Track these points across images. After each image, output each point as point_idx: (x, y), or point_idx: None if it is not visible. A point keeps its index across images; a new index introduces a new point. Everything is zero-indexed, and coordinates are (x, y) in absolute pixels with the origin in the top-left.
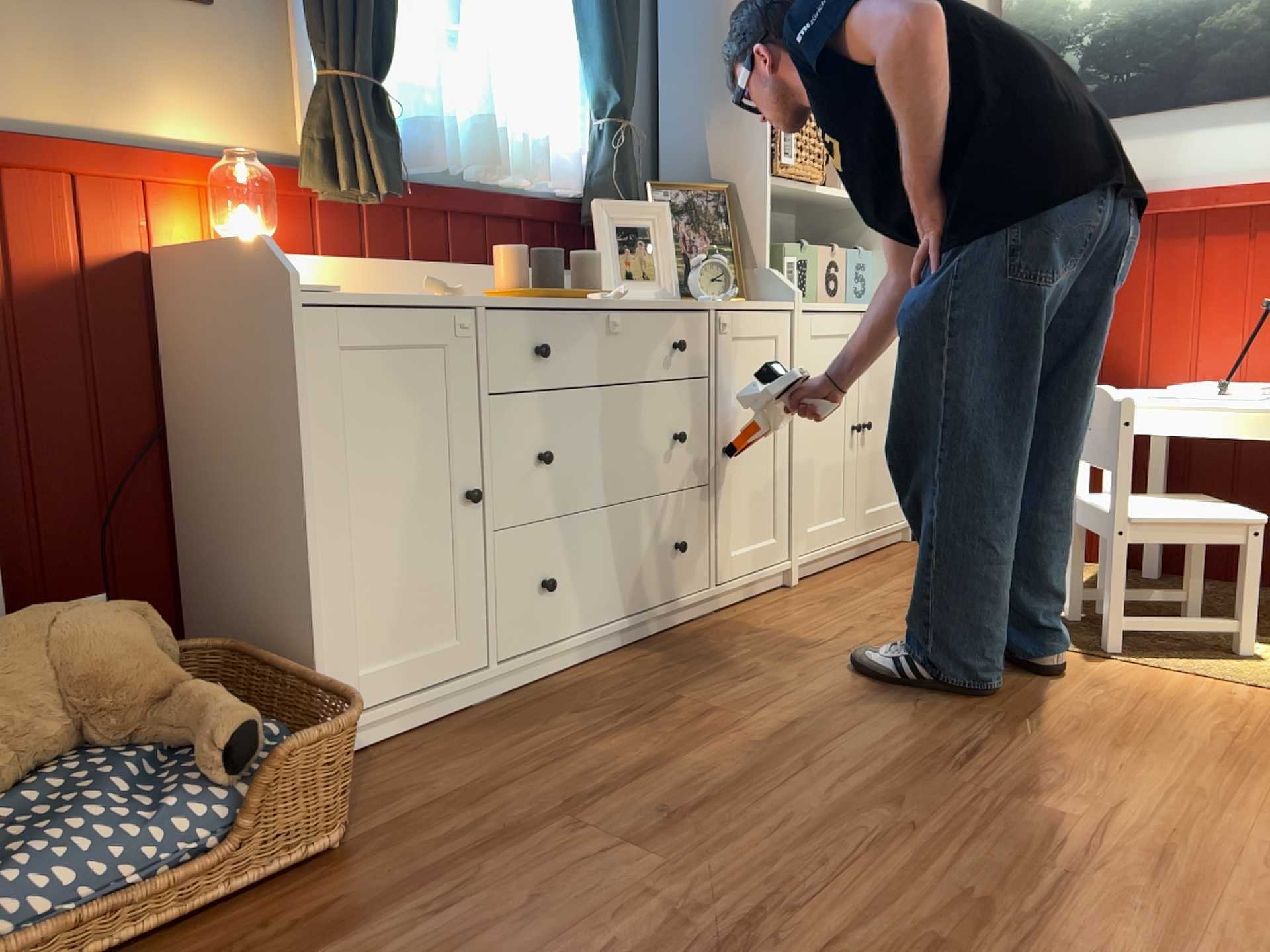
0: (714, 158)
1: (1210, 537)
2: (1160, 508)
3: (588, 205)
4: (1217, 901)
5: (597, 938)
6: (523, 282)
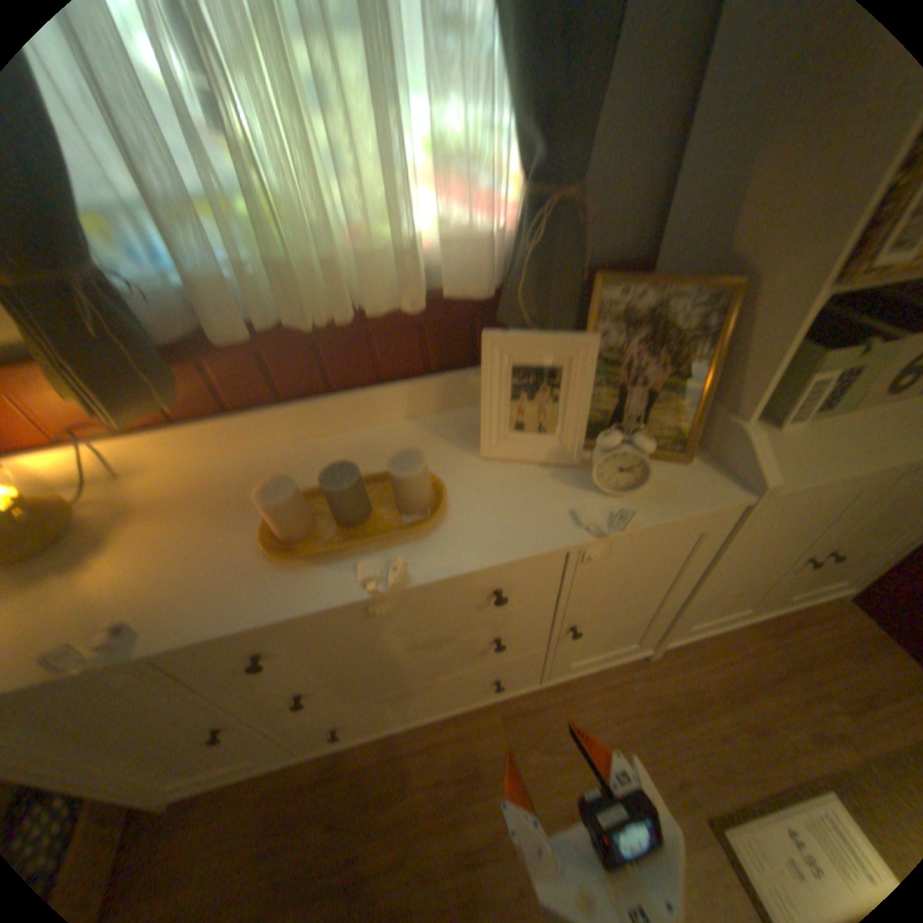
0: (753, 210)
1: None
2: None
3: (505, 306)
4: None
5: None
6: (295, 525)
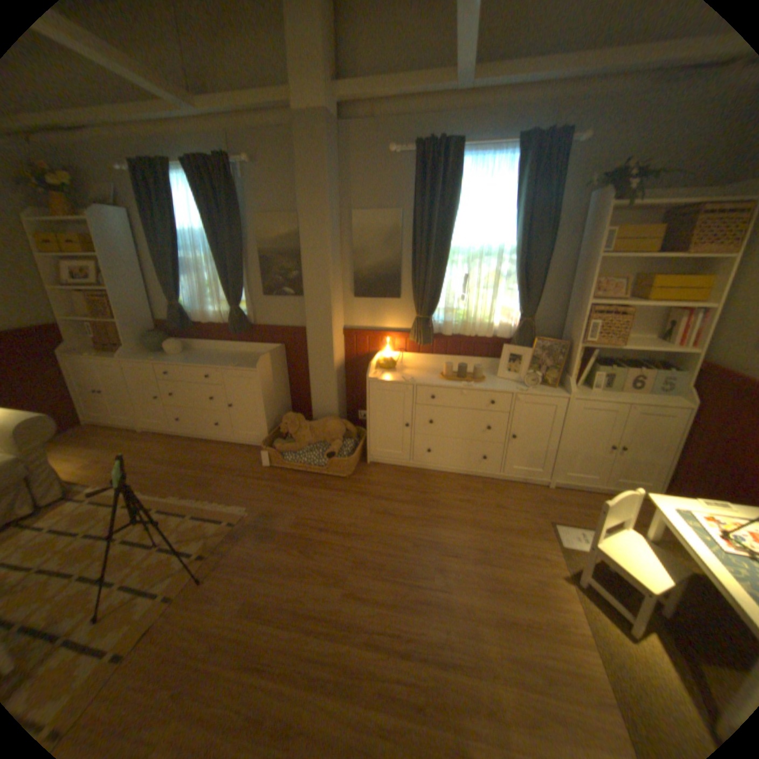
0: (572, 330)
1: (630, 581)
2: (632, 557)
3: (511, 343)
4: (411, 616)
5: (342, 518)
6: (448, 374)
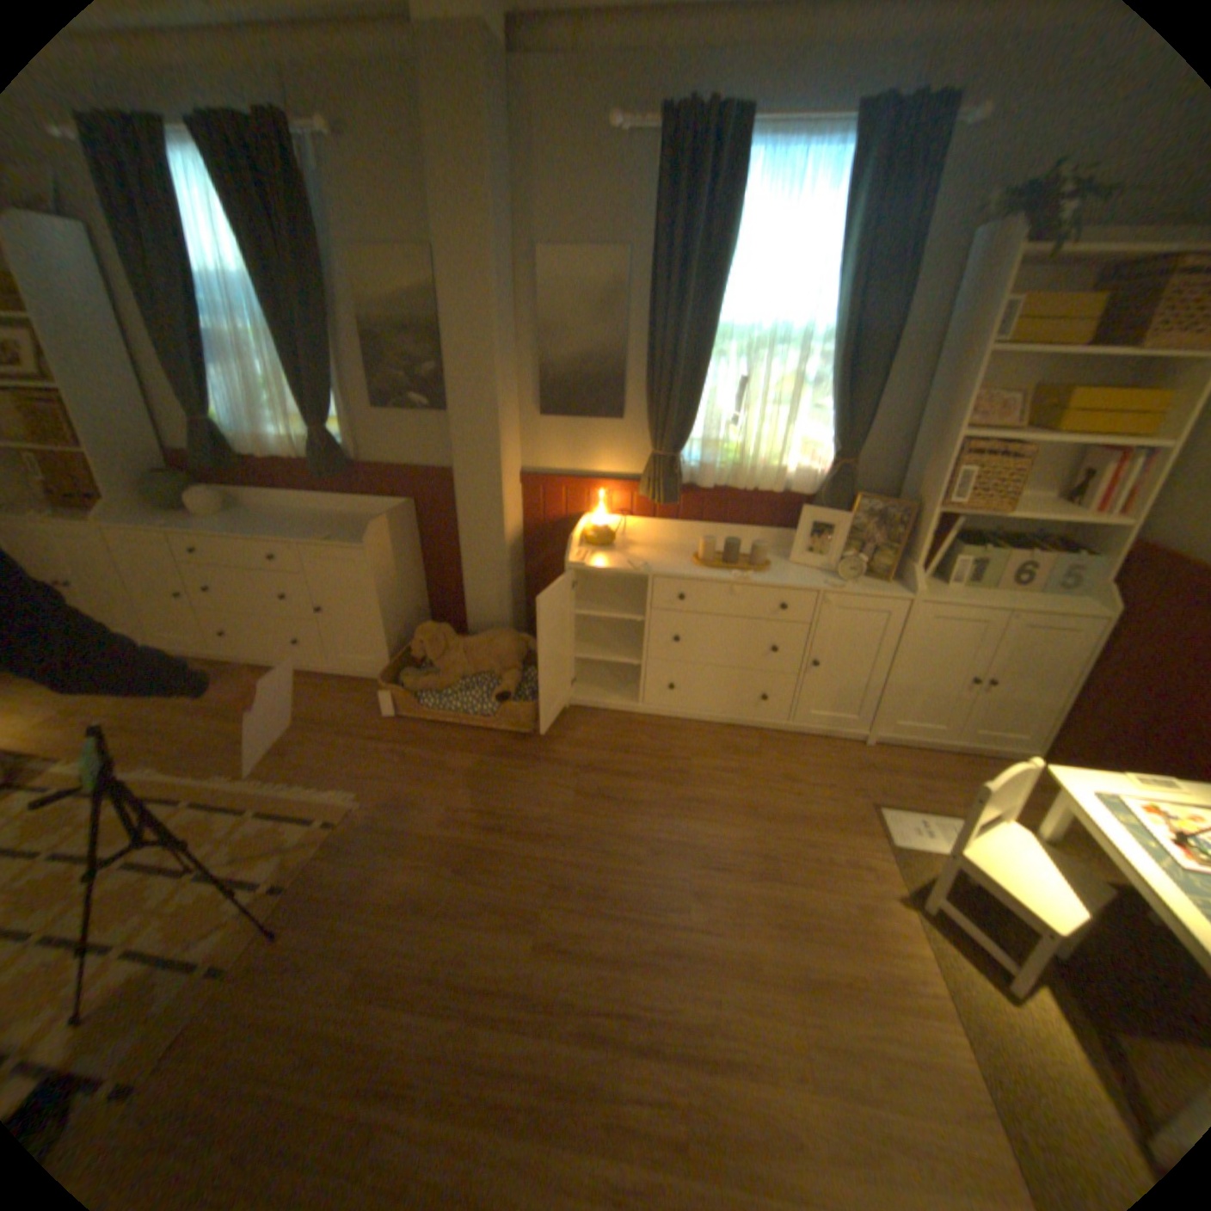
0: (922, 482)
1: (1016, 912)
2: (1019, 870)
3: (814, 502)
4: (654, 979)
5: (526, 806)
6: (707, 557)
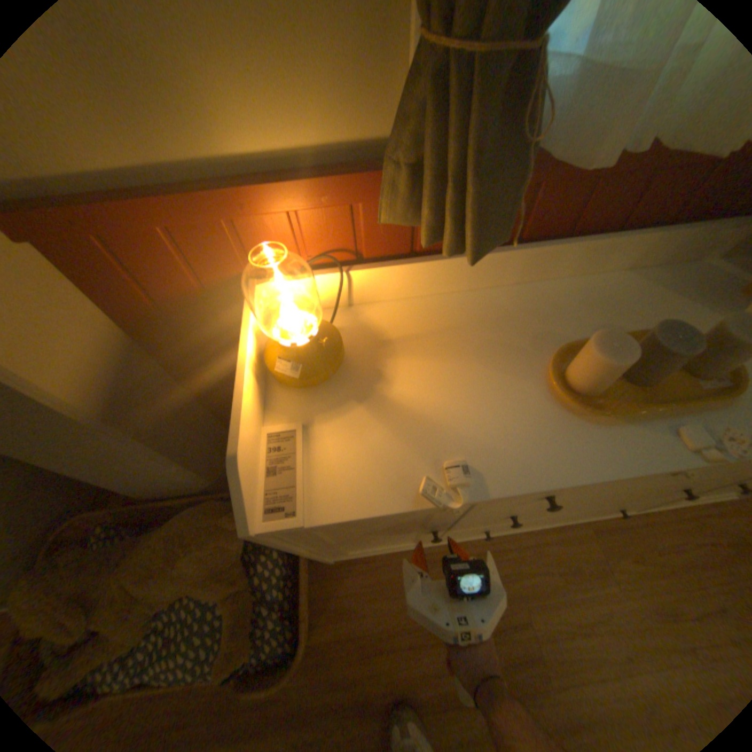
0: None
1: None
2: None
3: None
4: None
5: None
6: (607, 383)
